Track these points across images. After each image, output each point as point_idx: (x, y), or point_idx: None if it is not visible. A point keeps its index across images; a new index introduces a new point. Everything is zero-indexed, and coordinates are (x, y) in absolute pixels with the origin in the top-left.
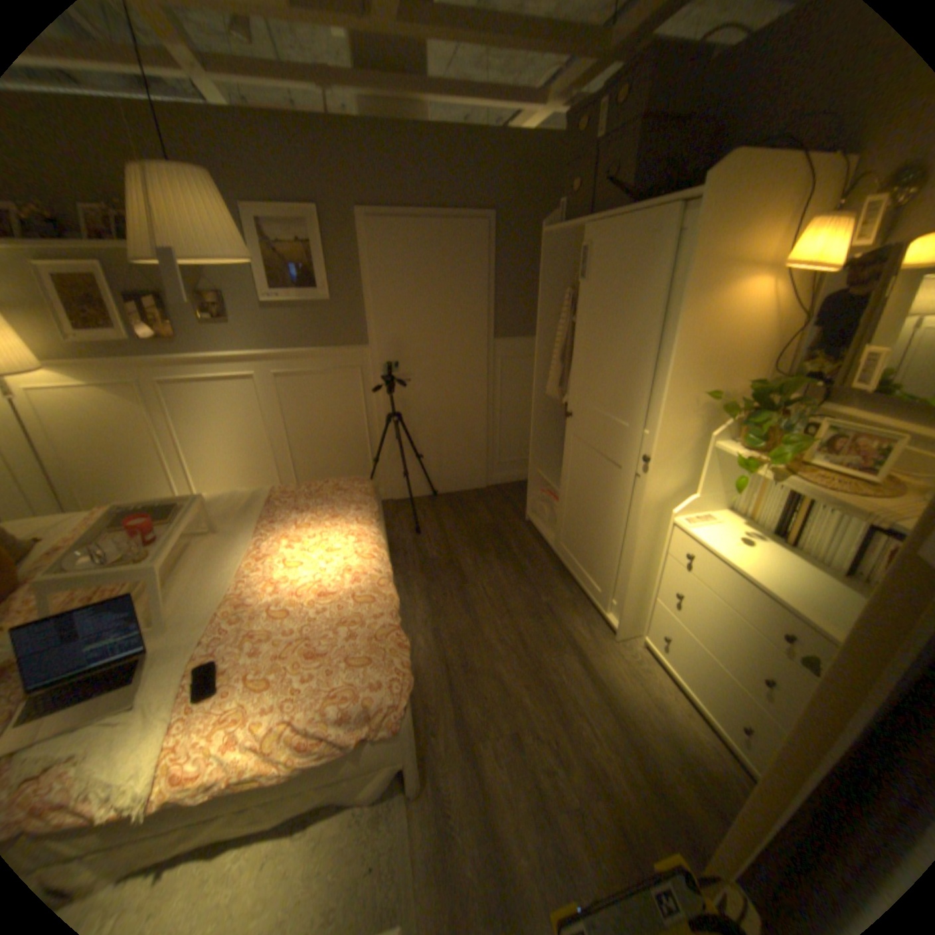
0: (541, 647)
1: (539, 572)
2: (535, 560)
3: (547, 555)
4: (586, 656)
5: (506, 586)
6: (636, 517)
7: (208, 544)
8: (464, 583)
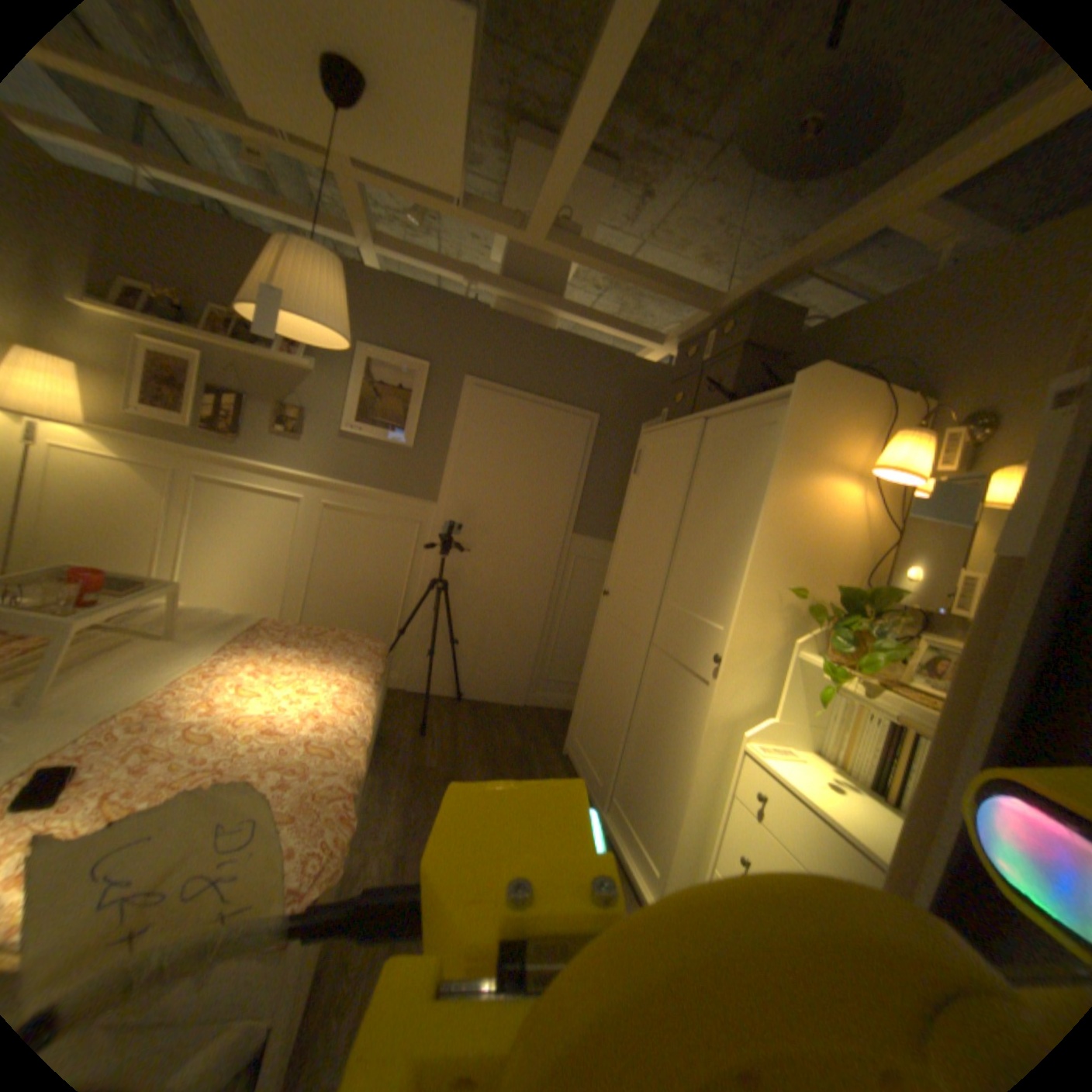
0: None
1: None
2: None
3: None
4: None
5: None
6: (697, 739)
7: (153, 647)
8: None
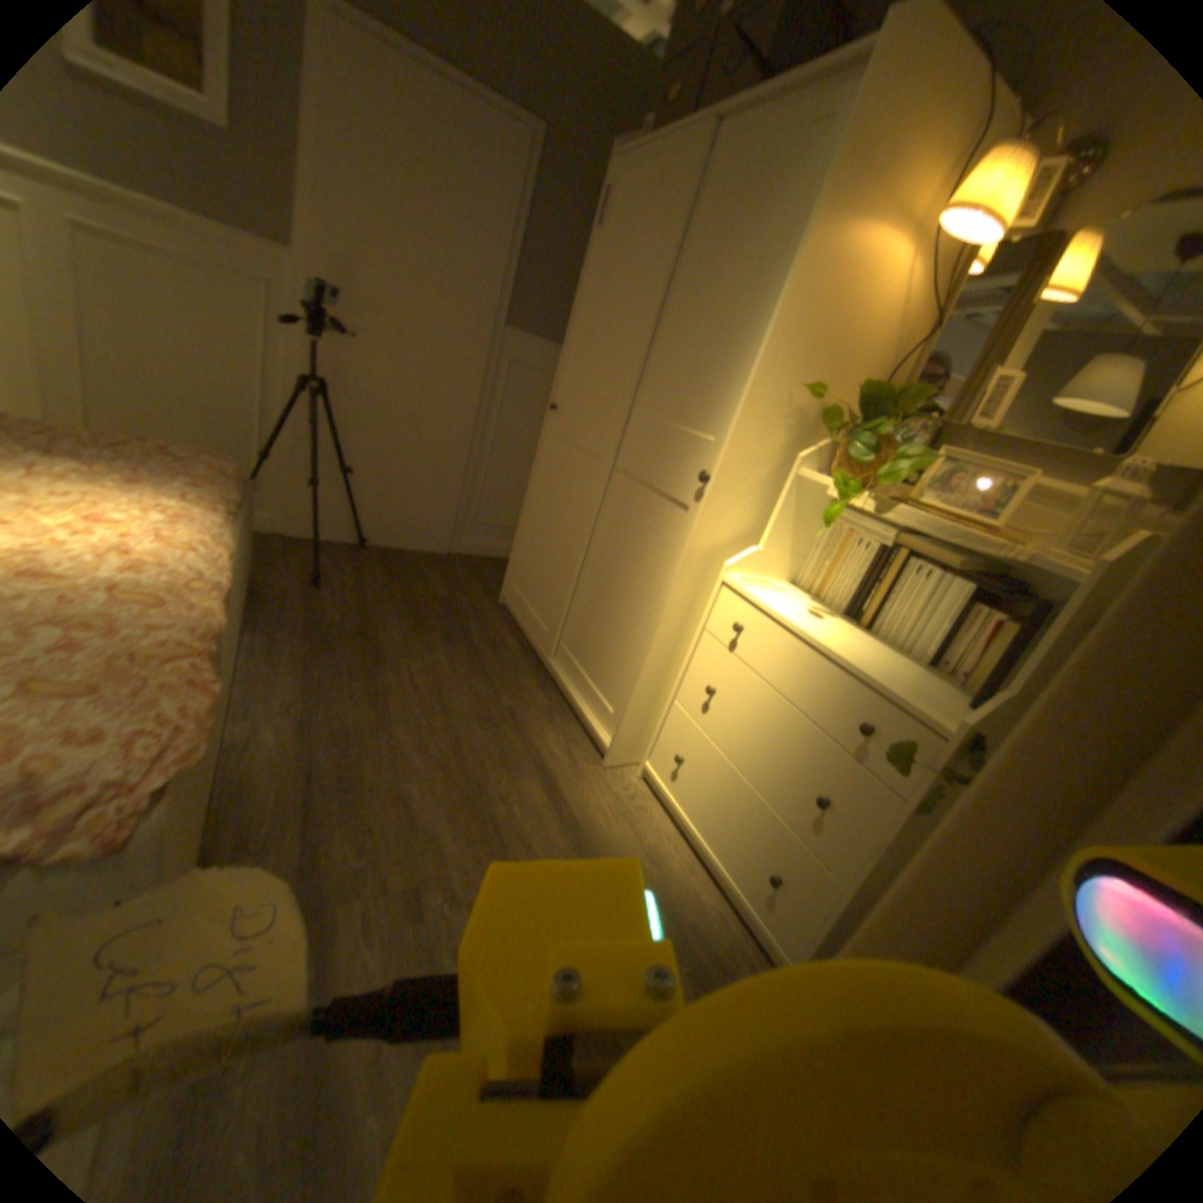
0: (488, 762)
1: (505, 665)
2: (502, 651)
3: (522, 648)
4: (555, 780)
5: (449, 675)
6: (669, 572)
7: None
8: (378, 662)
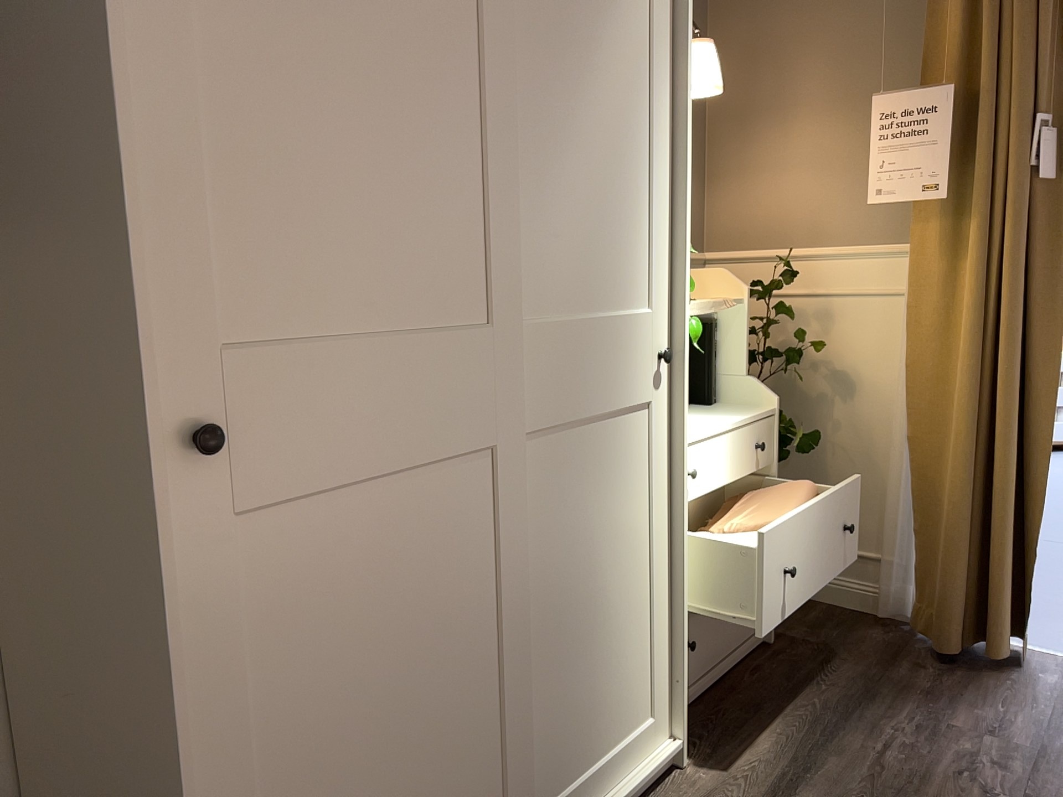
0: None
1: None
2: None
3: None
4: (769, 793)
5: None
6: (657, 491)
7: None
8: None
